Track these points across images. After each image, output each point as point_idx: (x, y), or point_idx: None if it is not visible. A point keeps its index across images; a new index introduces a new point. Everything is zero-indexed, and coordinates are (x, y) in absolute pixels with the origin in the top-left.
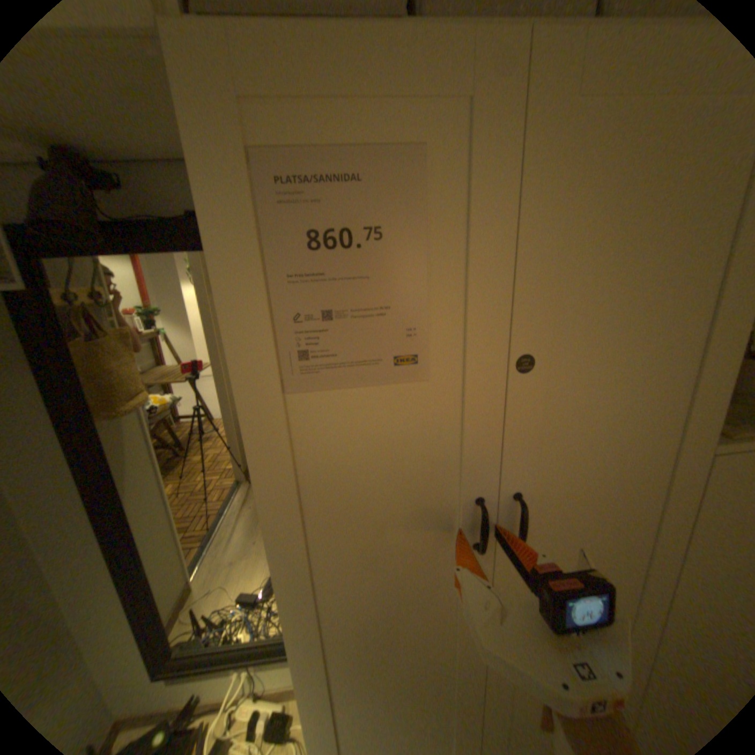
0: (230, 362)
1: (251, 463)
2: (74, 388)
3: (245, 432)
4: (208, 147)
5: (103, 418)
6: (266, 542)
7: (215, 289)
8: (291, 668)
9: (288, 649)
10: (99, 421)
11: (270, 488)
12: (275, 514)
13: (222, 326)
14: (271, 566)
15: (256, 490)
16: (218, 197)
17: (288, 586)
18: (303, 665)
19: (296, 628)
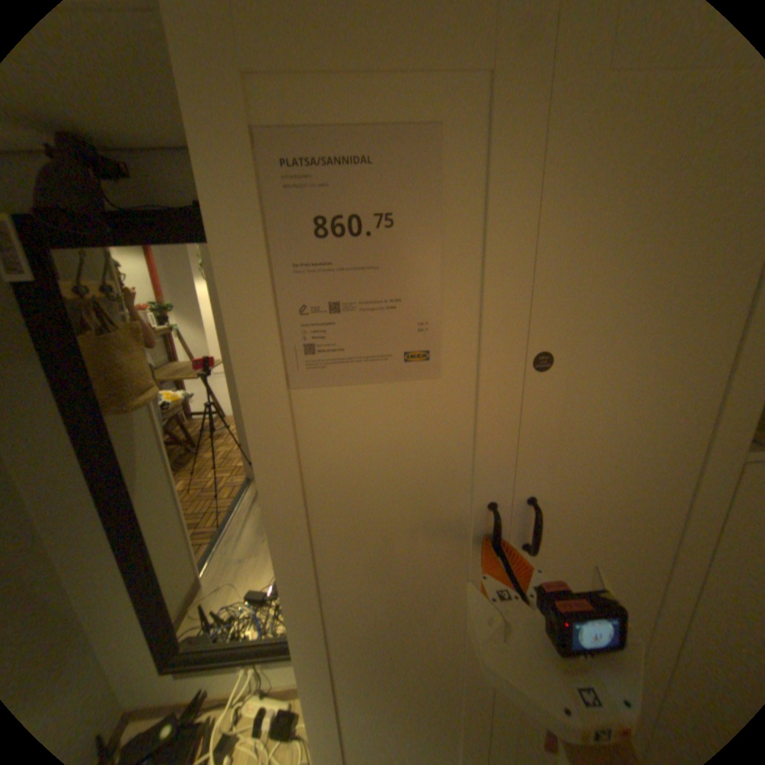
0: (233, 355)
1: (254, 460)
2: (84, 381)
3: (248, 428)
4: (211, 126)
5: (113, 413)
6: (270, 541)
7: (217, 278)
8: (295, 669)
9: (292, 650)
10: (109, 415)
11: (274, 486)
12: (279, 513)
13: (225, 317)
14: (275, 566)
15: (259, 488)
16: (220, 180)
17: (292, 586)
18: (307, 667)
19: (300, 629)
